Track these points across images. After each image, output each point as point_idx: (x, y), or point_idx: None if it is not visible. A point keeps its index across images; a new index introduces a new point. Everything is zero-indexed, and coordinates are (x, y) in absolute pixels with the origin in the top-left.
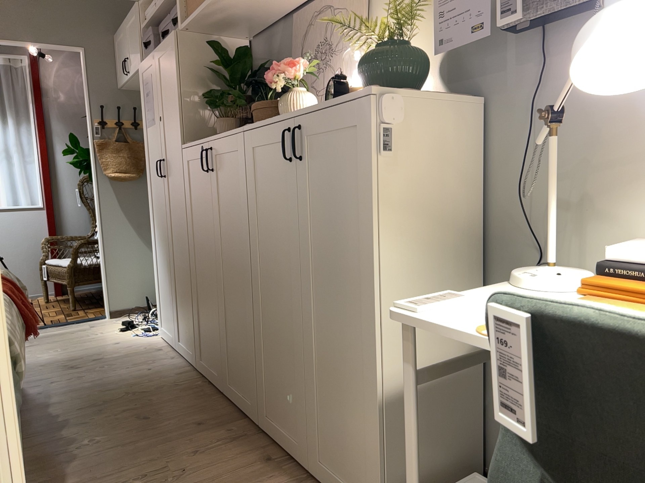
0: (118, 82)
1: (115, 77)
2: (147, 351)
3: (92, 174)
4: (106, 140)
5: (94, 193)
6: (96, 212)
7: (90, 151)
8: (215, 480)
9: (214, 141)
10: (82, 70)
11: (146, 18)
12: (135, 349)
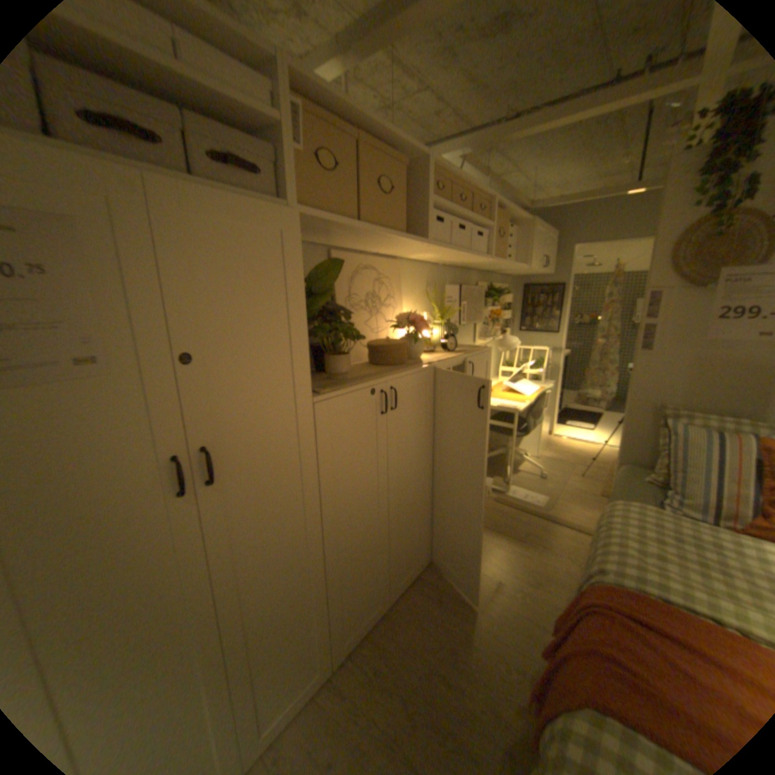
0: None
1: None
2: None
3: None
4: None
5: None
6: None
7: None
8: (485, 562)
9: (398, 379)
10: None
11: None
12: None
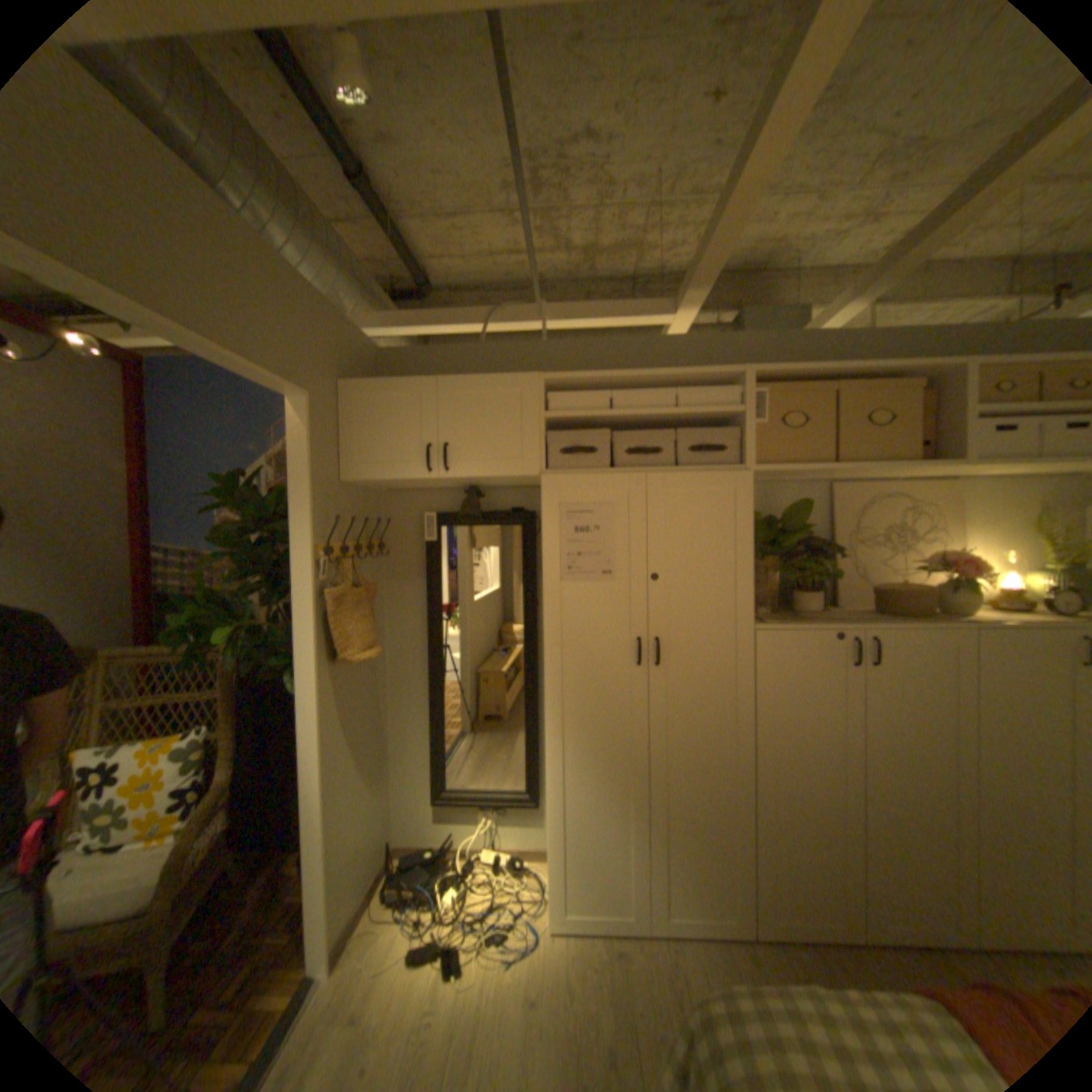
0: (354, 472)
1: (338, 459)
2: (615, 974)
3: (298, 664)
4: (328, 585)
5: (299, 706)
6: (300, 748)
7: (293, 613)
8: None
9: (889, 632)
10: (289, 436)
11: (550, 405)
12: (592, 988)
